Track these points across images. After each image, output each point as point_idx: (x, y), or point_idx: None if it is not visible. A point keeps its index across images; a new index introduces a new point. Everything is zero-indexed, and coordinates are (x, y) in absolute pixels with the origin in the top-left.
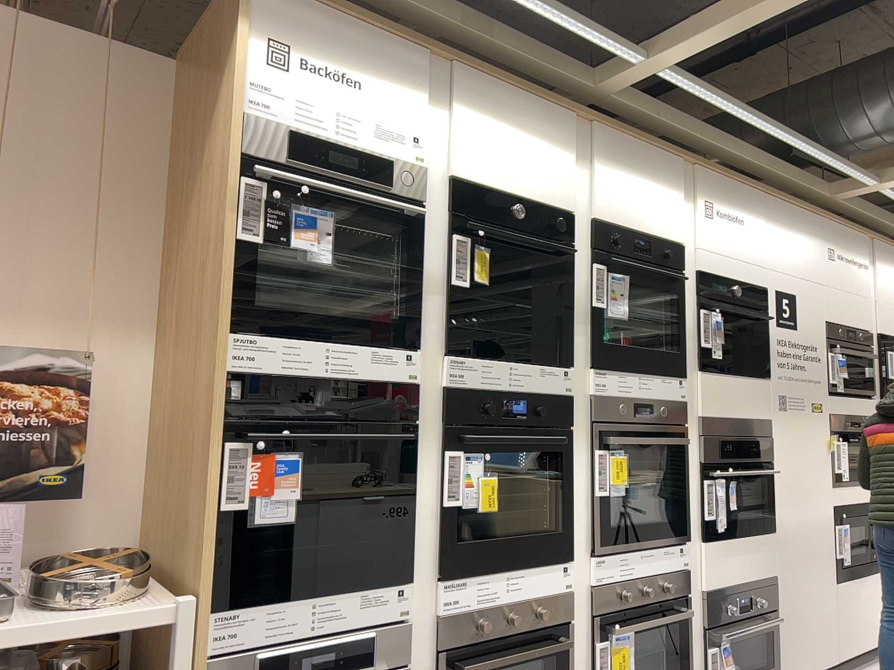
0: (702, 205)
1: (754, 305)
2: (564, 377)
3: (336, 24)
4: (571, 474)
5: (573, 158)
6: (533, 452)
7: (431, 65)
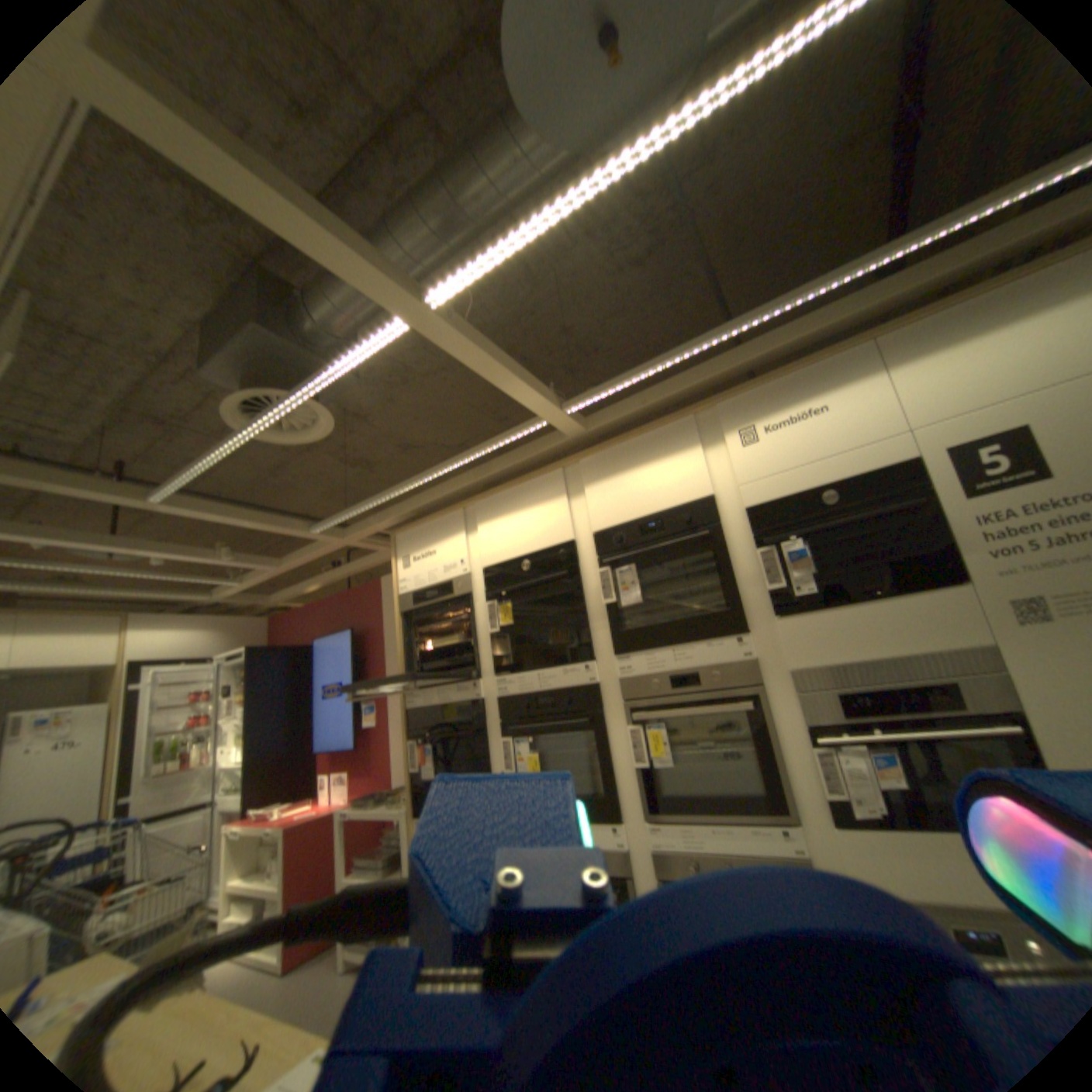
0: (735, 434)
1: (893, 490)
2: (584, 669)
3: (421, 529)
4: (605, 747)
5: (563, 499)
6: (575, 731)
7: (463, 512)
